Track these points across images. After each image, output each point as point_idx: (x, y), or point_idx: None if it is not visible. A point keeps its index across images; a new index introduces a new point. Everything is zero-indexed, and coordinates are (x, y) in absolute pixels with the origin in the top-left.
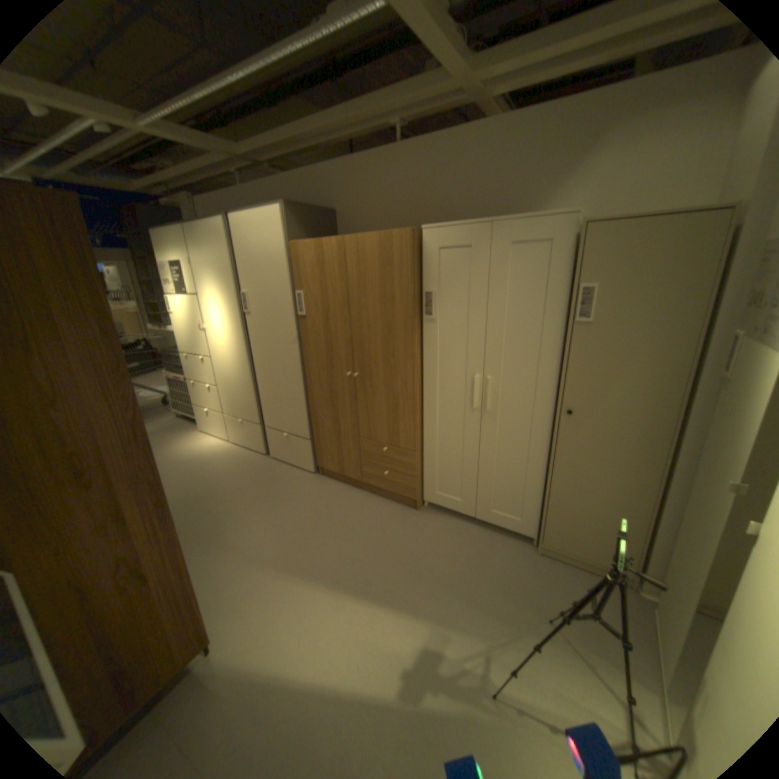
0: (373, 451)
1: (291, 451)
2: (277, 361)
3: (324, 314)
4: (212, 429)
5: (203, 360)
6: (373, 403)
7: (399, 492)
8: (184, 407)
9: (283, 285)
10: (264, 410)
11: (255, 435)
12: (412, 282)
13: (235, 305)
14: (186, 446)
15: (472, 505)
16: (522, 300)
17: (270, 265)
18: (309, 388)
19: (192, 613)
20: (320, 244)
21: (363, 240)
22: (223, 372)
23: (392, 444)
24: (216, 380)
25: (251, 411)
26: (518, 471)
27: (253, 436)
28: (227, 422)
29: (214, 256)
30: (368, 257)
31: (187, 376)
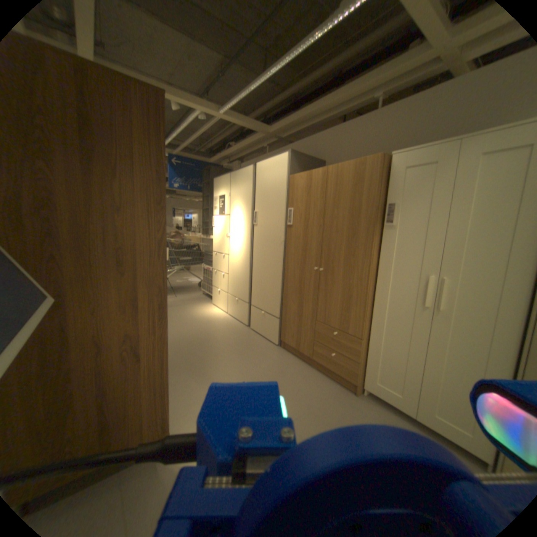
0: (323, 335)
1: (262, 326)
2: (265, 258)
3: (303, 224)
4: (218, 303)
5: (222, 256)
6: (329, 293)
7: (340, 376)
8: (206, 288)
9: (279, 205)
10: (251, 293)
11: (242, 311)
12: (376, 195)
13: (247, 220)
14: (201, 311)
15: (412, 407)
16: (487, 205)
17: (273, 192)
18: (283, 279)
19: (160, 407)
20: (308, 174)
21: (340, 167)
22: (232, 265)
23: (340, 331)
24: (227, 270)
25: (242, 293)
26: (470, 380)
27: (241, 311)
28: (227, 299)
29: (241, 190)
30: (342, 179)
31: (212, 268)
